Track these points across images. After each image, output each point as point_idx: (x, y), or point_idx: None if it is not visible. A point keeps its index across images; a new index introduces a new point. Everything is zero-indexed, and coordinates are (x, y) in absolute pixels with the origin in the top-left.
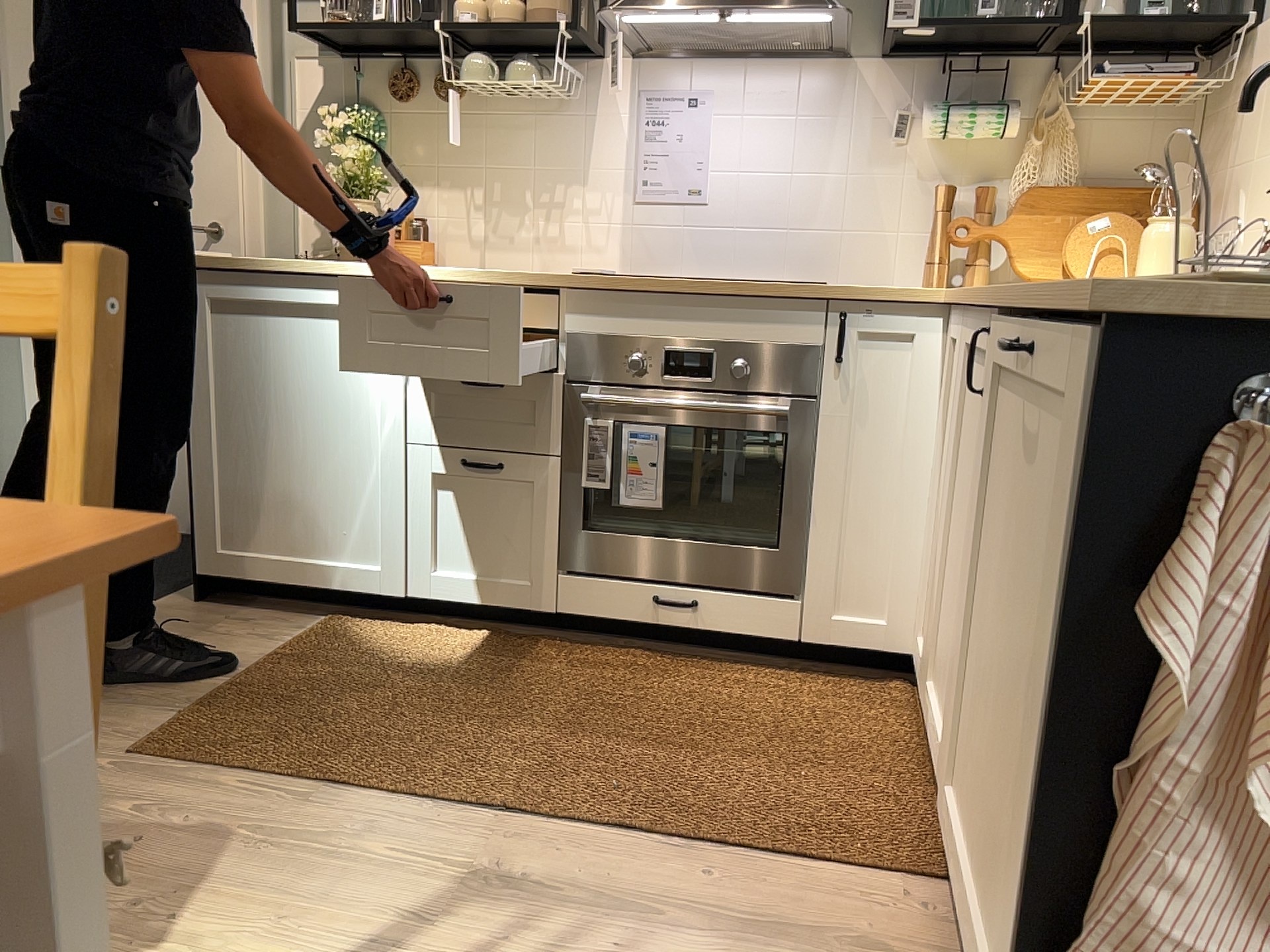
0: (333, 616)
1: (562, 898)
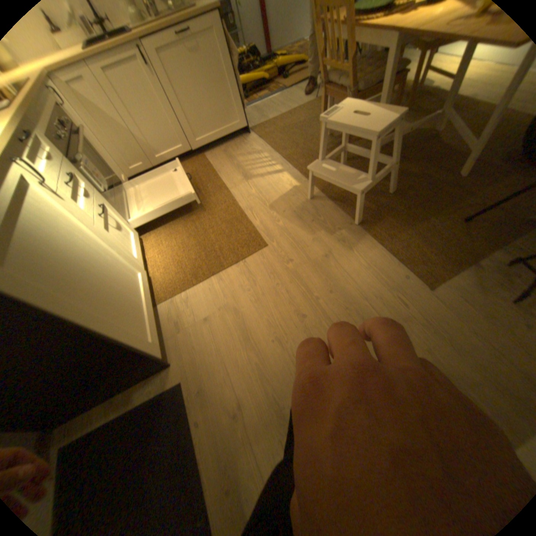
0: (157, 305)
1: (242, 171)
